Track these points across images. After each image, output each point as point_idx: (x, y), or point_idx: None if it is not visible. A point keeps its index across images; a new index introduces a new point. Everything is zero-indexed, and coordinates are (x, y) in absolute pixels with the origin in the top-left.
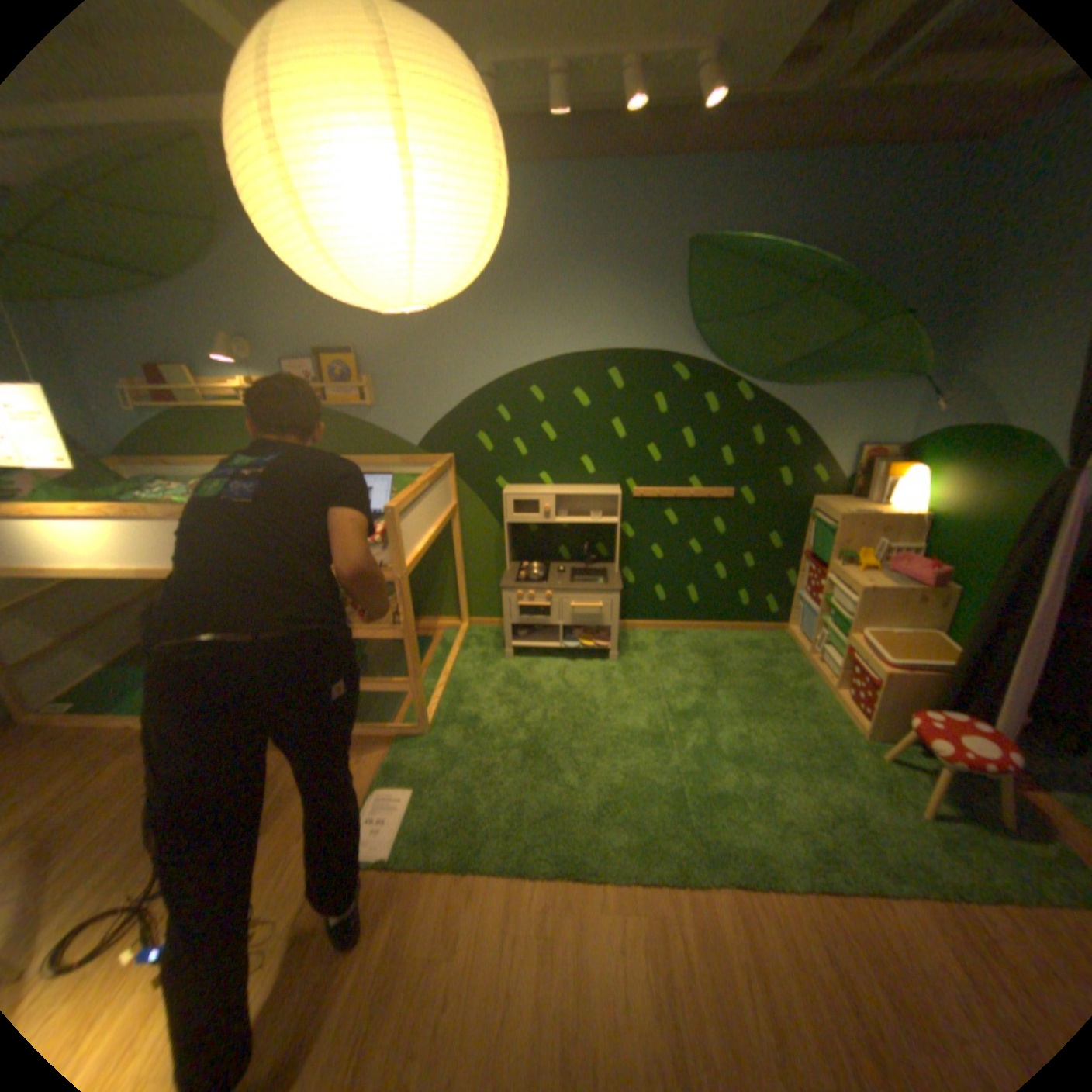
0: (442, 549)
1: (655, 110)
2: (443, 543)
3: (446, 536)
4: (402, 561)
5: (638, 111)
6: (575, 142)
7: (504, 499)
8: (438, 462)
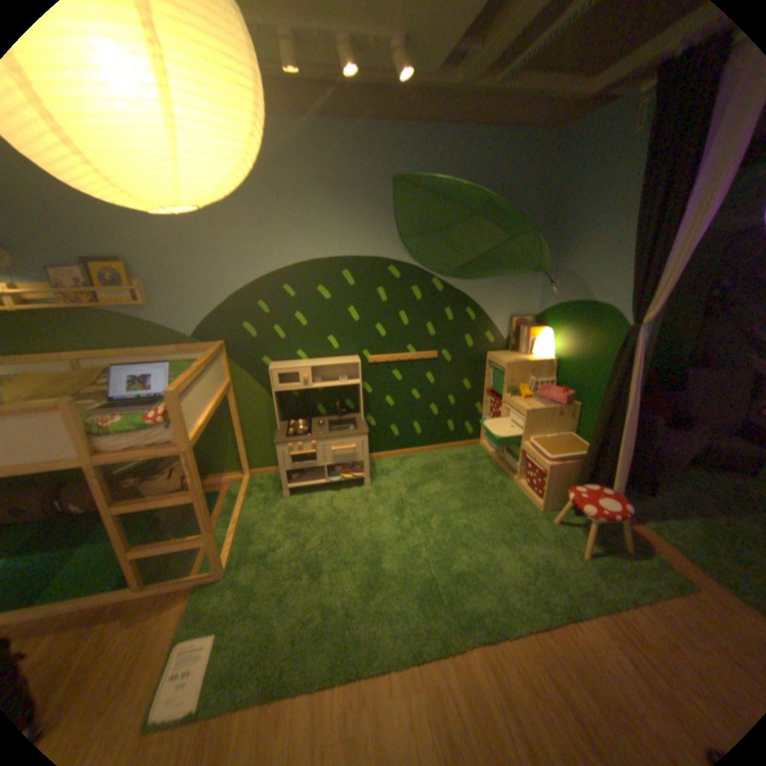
0: (221, 418)
1: (359, 86)
2: (221, 413)
3: (224, 407)
4: (187, 435)
5: (347, 85)
6: (300, 106)
7: (271, 373)
8: (211, 348)
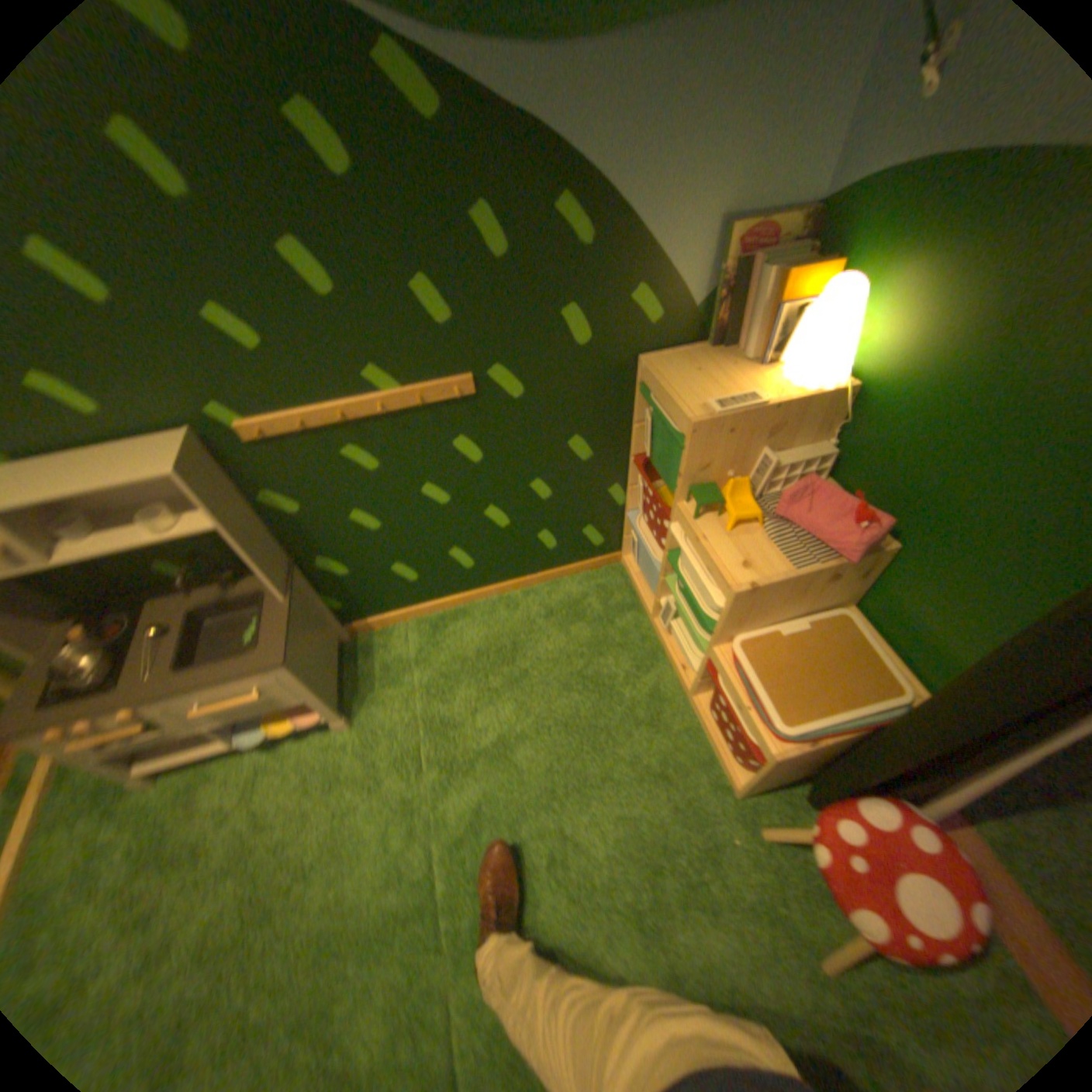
0: None
1: None
2: None
3: None
4: None
5: None
6: None
7: None
8: None
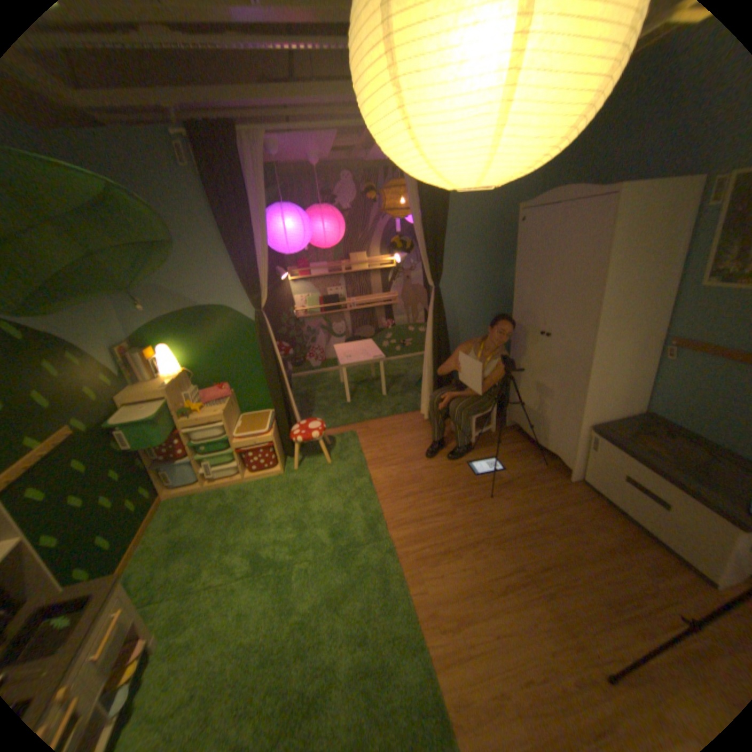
0: None
1: None
2: None
3: None
4: None
5: None
6: None
7: None
8: None
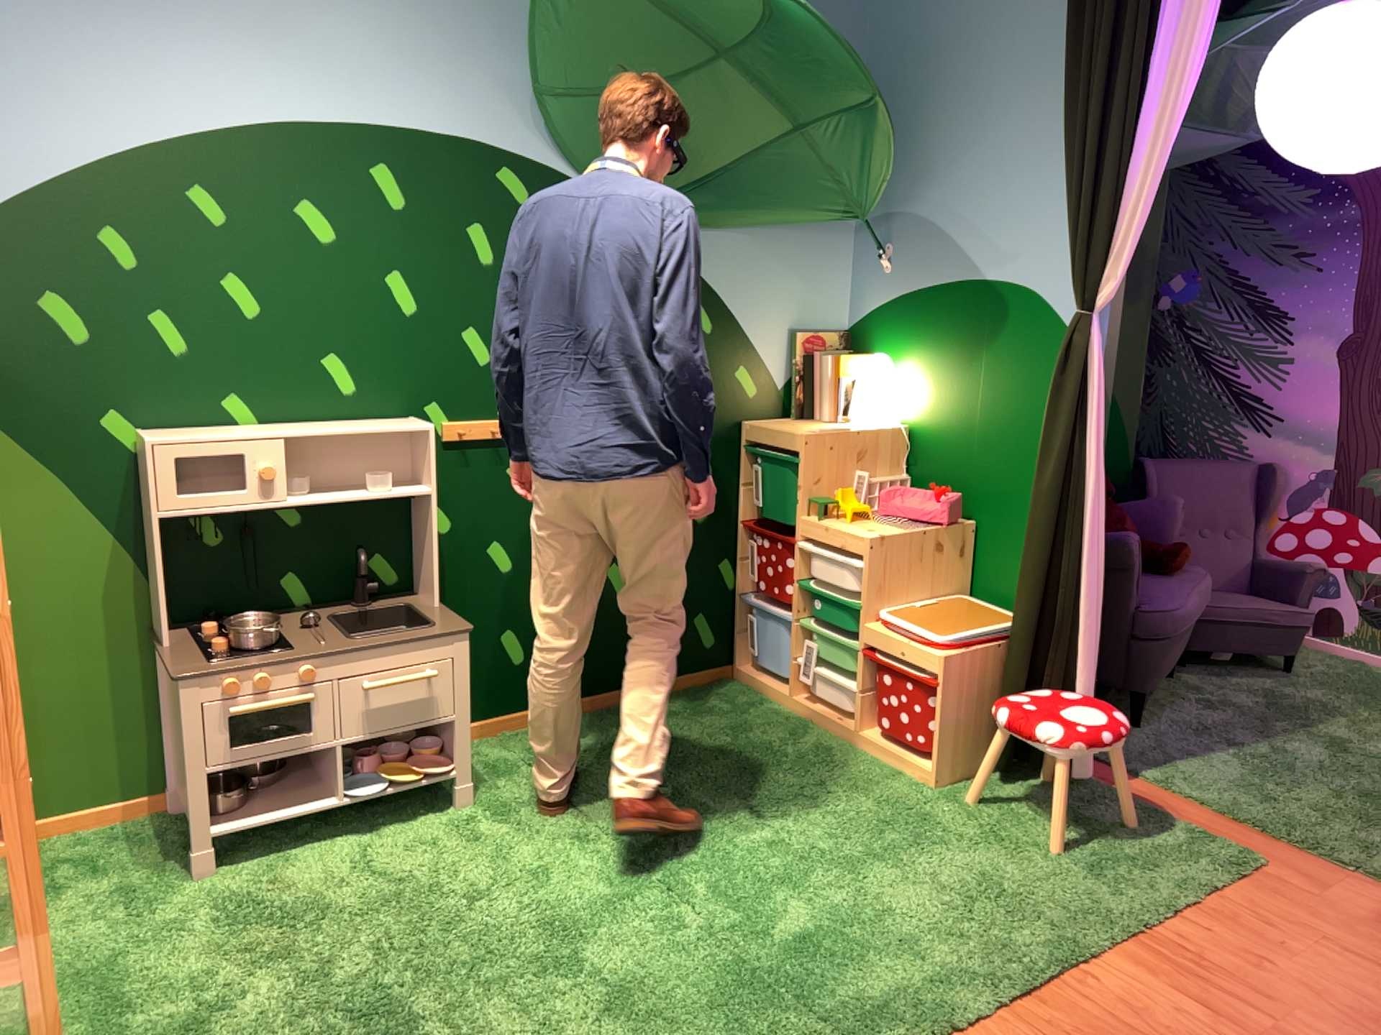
0: None
1: None
2: None
3: None
4: None
5: None
6: None
7: (152, 455)
8: None
